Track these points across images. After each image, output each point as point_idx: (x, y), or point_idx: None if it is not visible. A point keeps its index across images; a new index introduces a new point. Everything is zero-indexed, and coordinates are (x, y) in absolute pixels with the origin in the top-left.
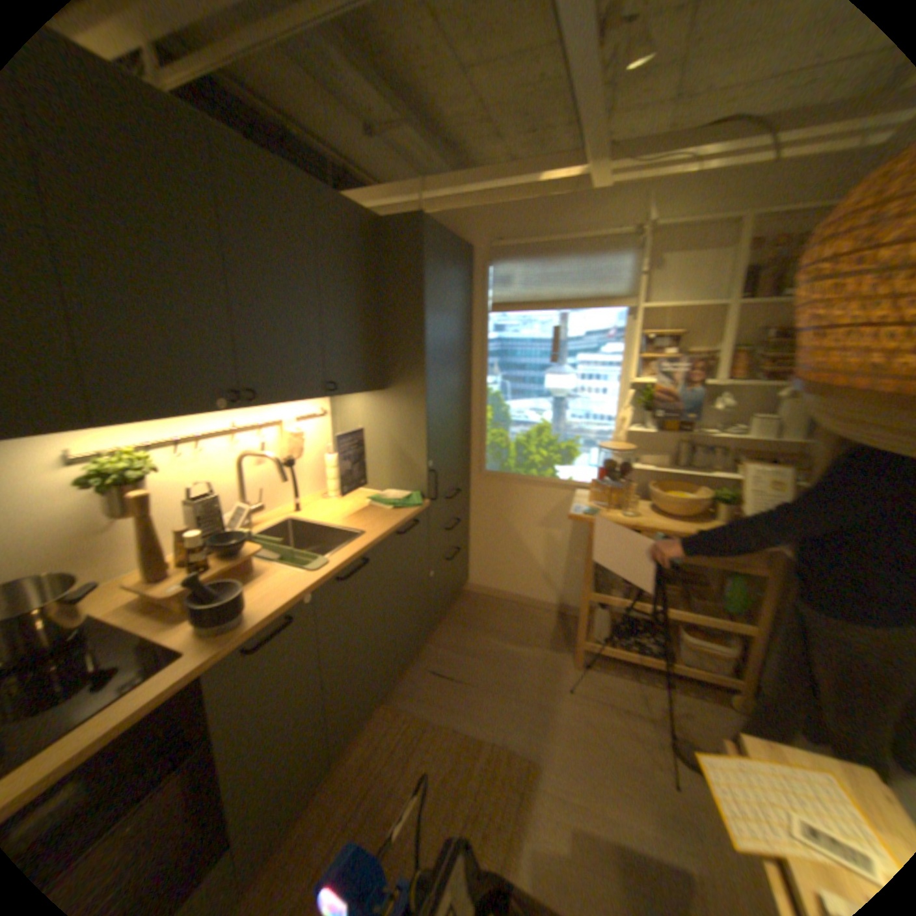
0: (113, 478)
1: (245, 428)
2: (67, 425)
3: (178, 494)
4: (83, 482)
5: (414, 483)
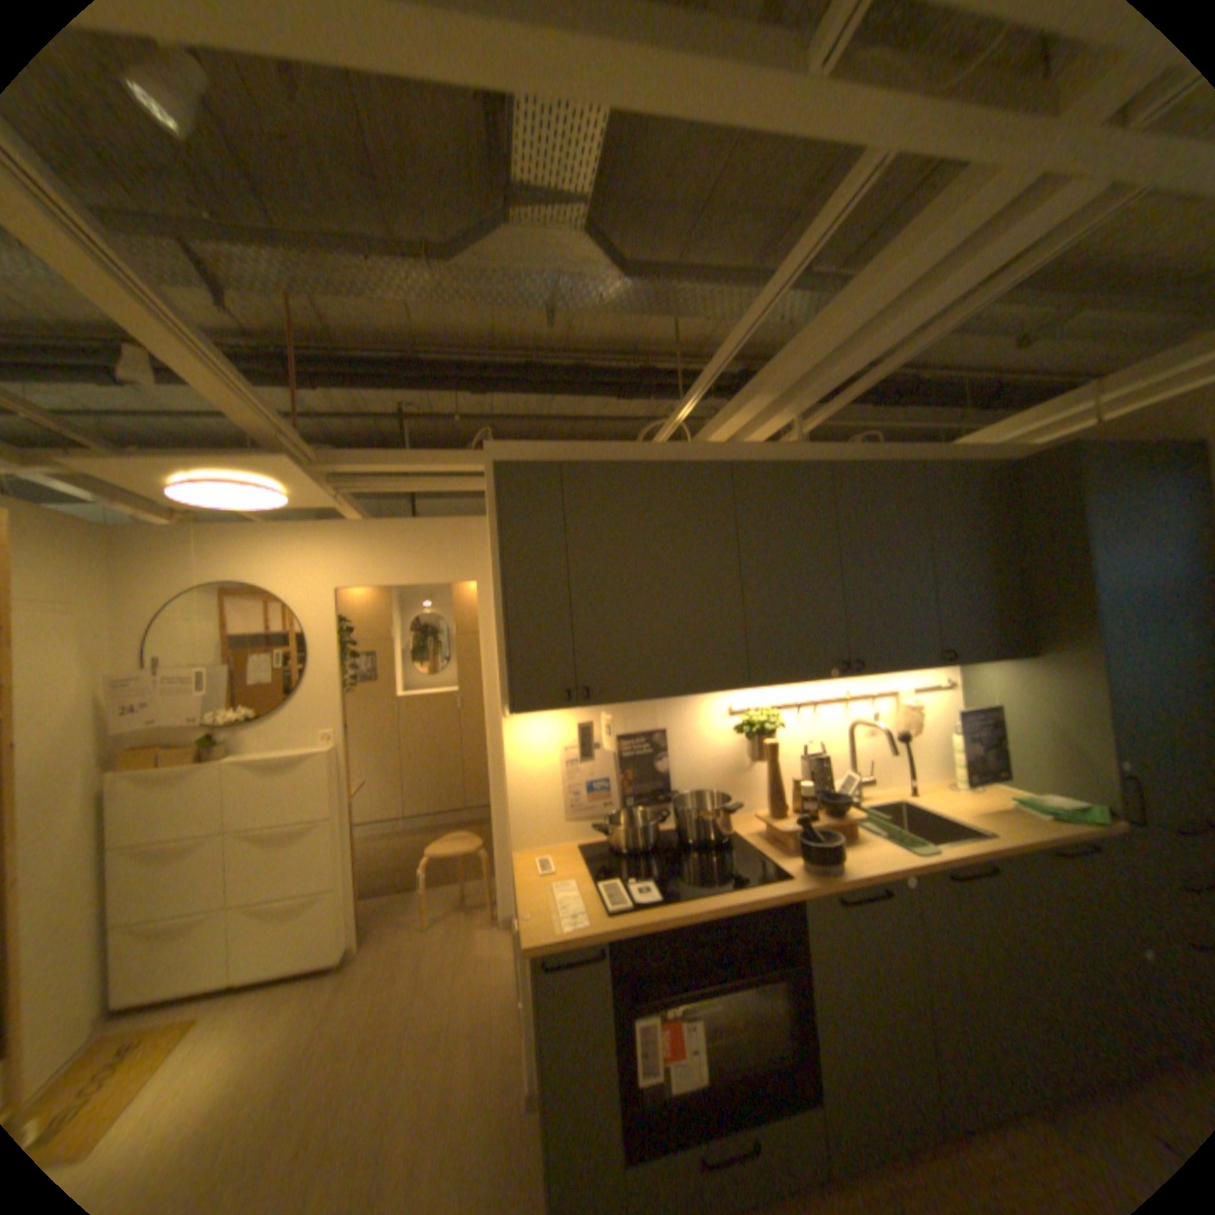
0: (754, 728)
1: (857, 697)
2: (736, 687)
3: (796, 751)
4: (736, 729)
5: (1095, 792)
